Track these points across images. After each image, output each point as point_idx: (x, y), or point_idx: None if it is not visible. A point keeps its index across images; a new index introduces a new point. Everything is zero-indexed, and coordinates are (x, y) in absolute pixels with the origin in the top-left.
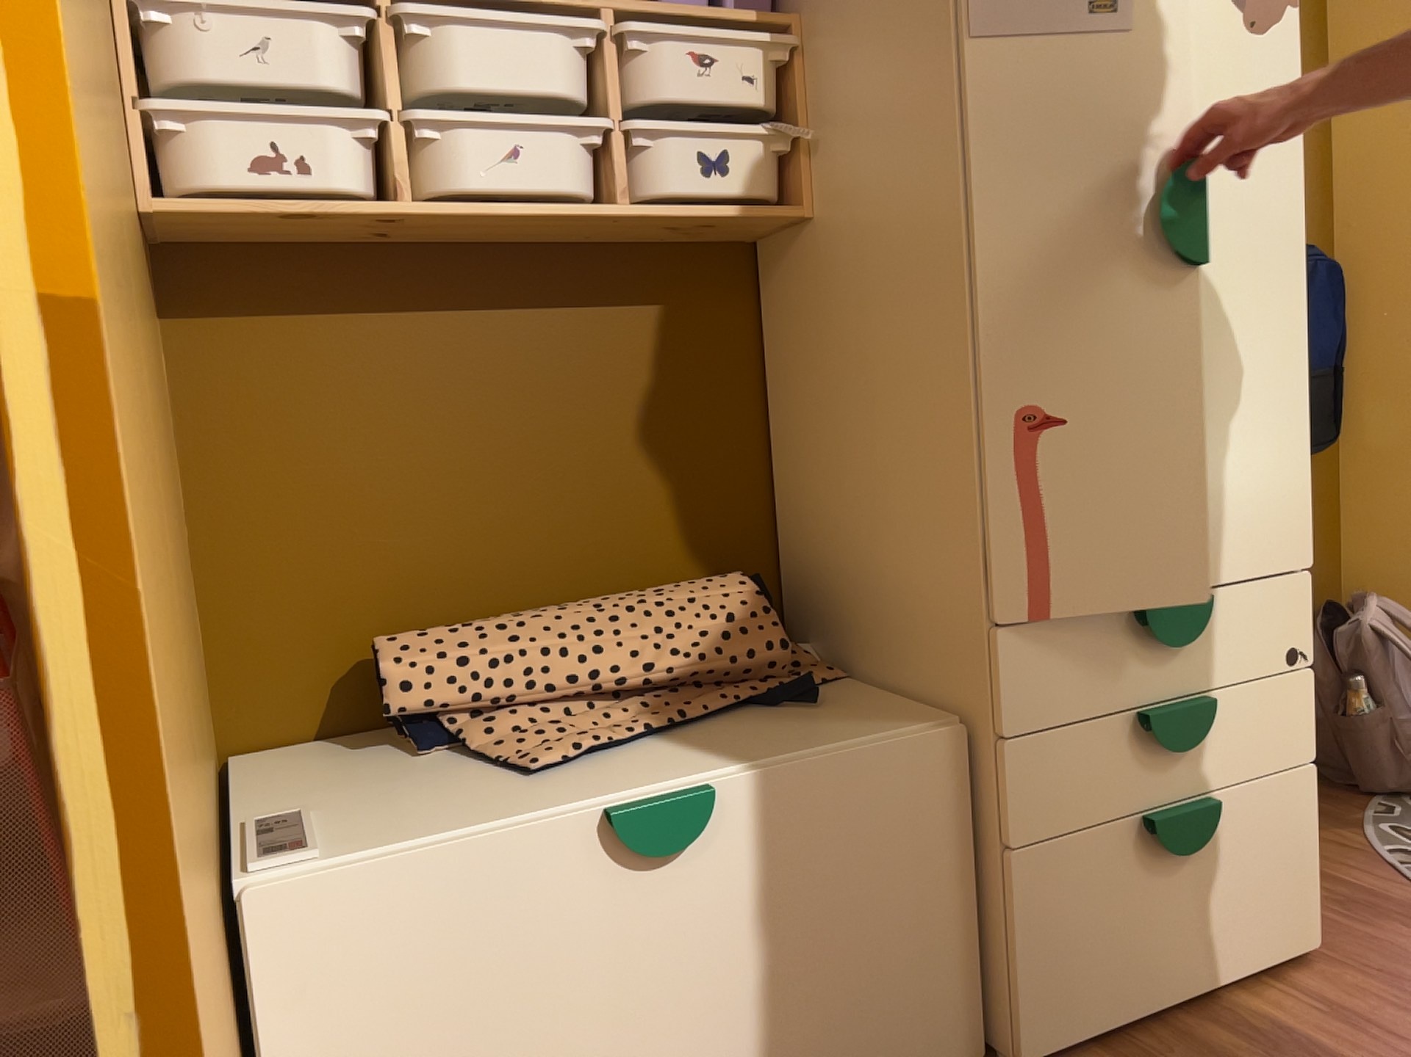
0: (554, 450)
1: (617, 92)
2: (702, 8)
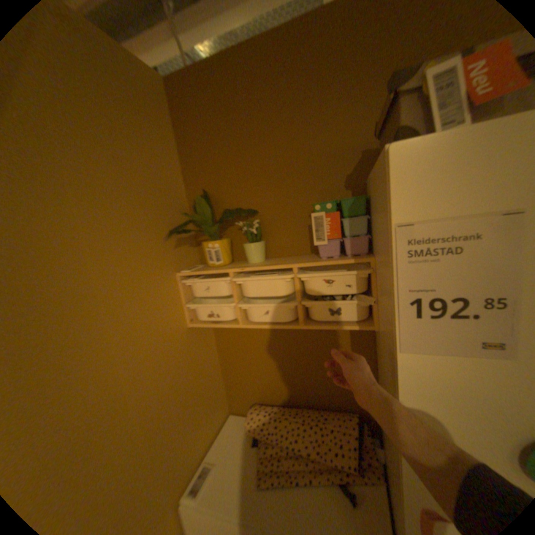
0: (301, 365)
1: (298, 292)
2: (330, 260)
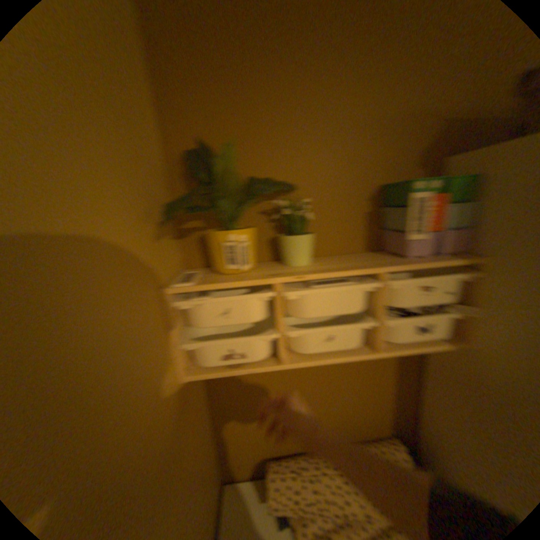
0: (334, 396)
1: (383, 307)
2: (433, 261)
